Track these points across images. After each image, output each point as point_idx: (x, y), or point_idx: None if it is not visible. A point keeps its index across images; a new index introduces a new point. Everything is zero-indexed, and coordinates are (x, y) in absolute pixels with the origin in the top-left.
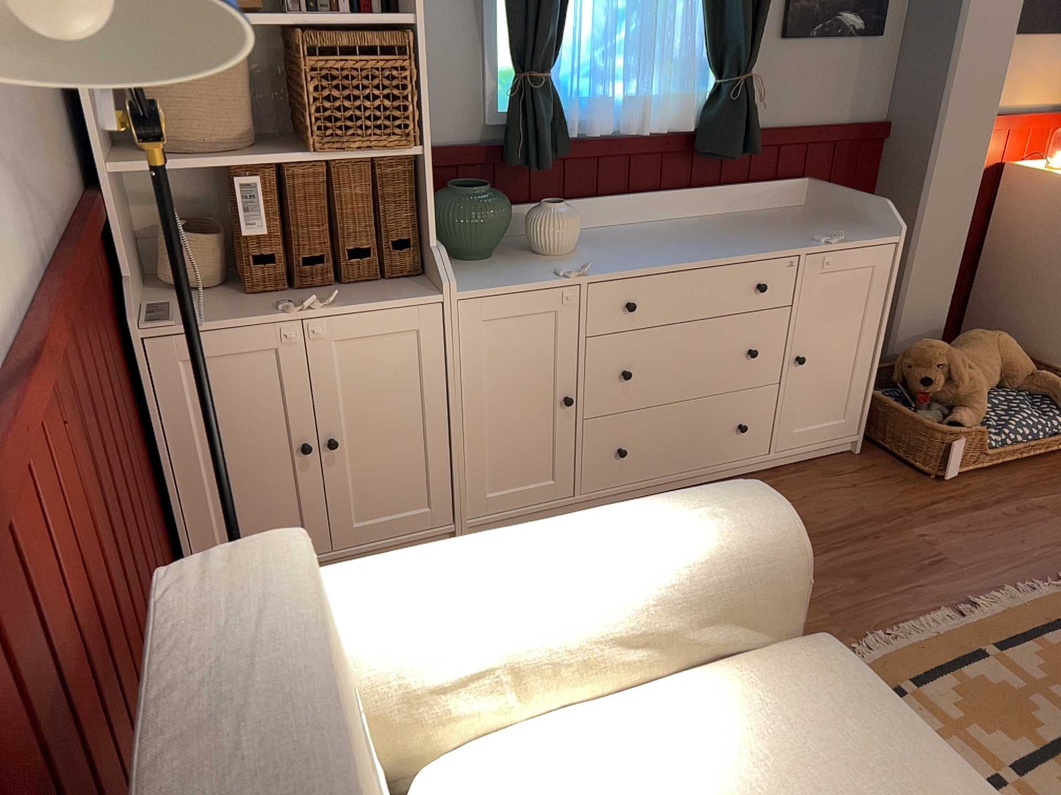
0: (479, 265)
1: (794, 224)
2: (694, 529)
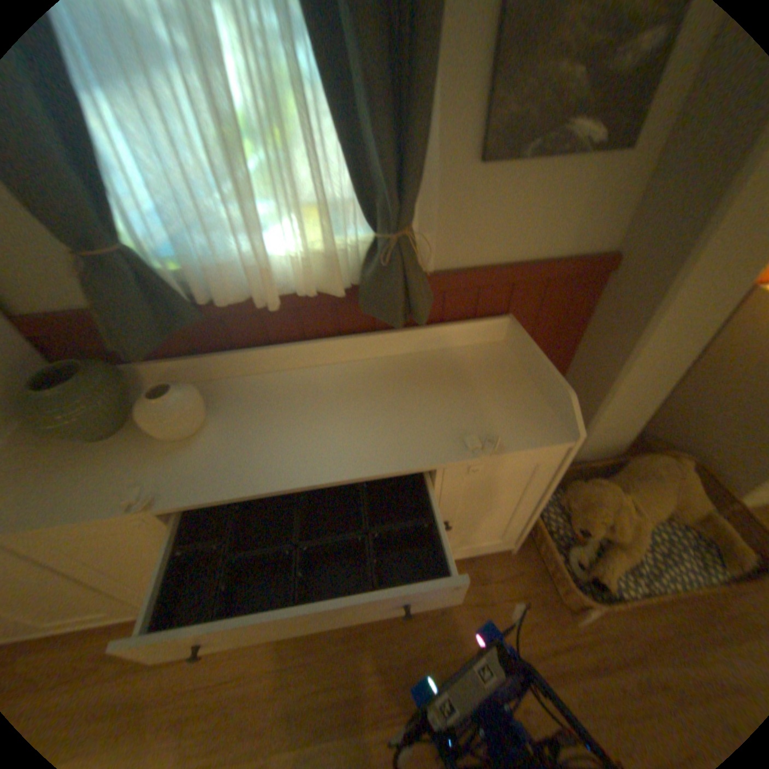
0: (85, 453)
1: (467, 385)
2: None
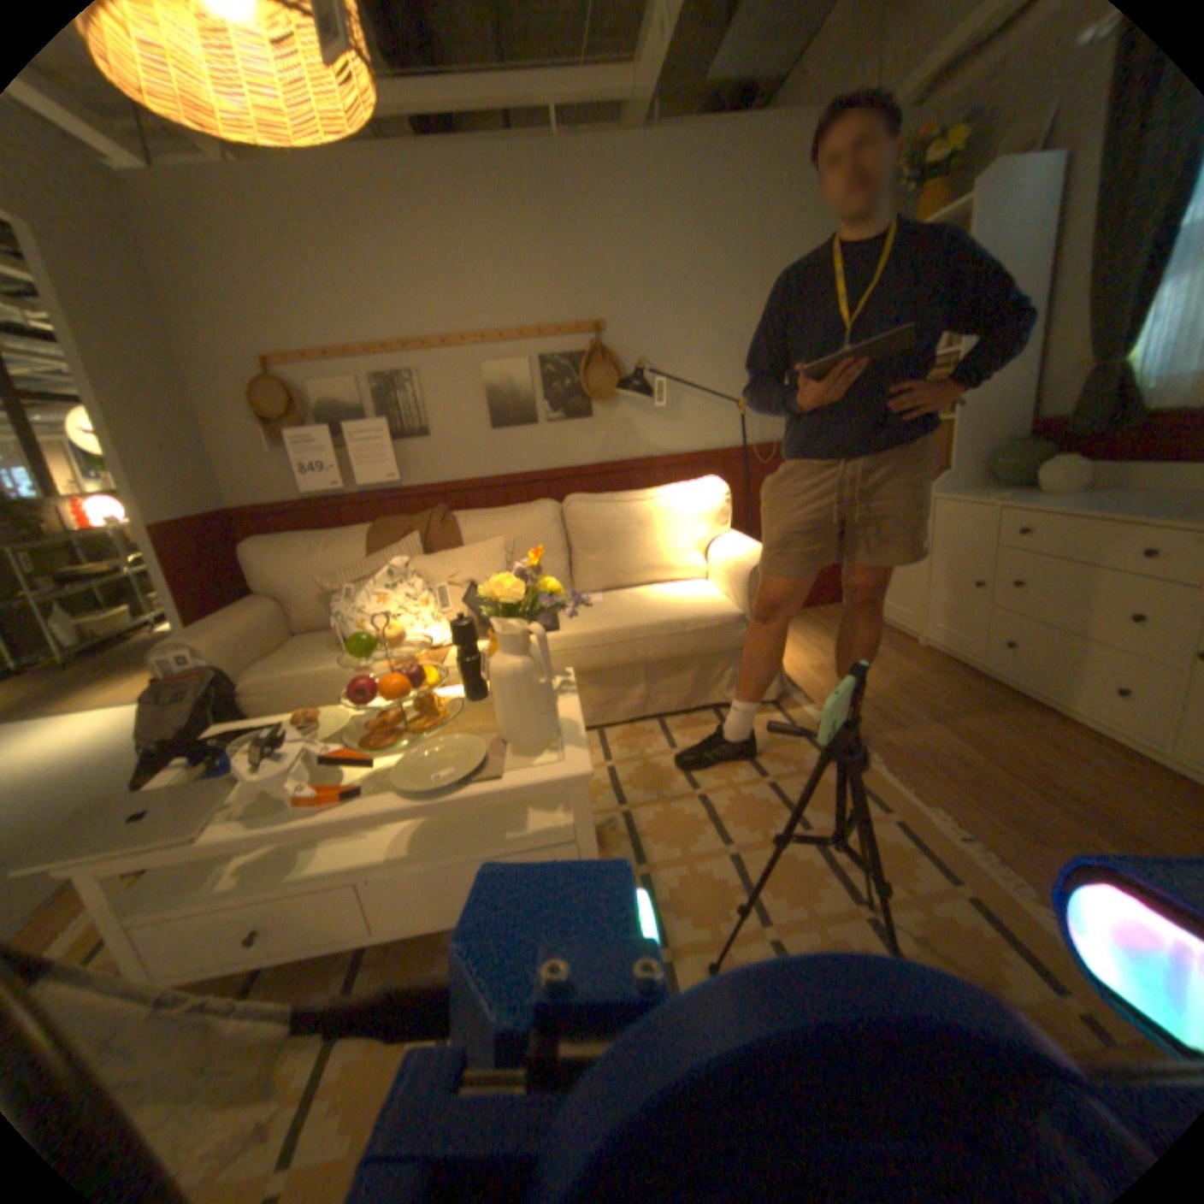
0: (999, 489)
1: None
2: (749, 552)
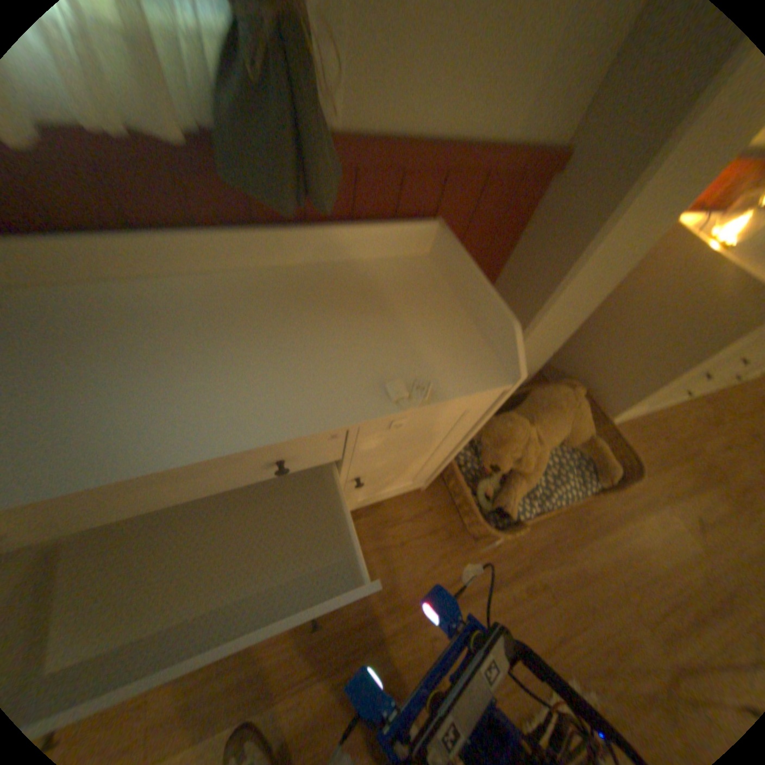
0: None
1: (387, 311)
2: None
